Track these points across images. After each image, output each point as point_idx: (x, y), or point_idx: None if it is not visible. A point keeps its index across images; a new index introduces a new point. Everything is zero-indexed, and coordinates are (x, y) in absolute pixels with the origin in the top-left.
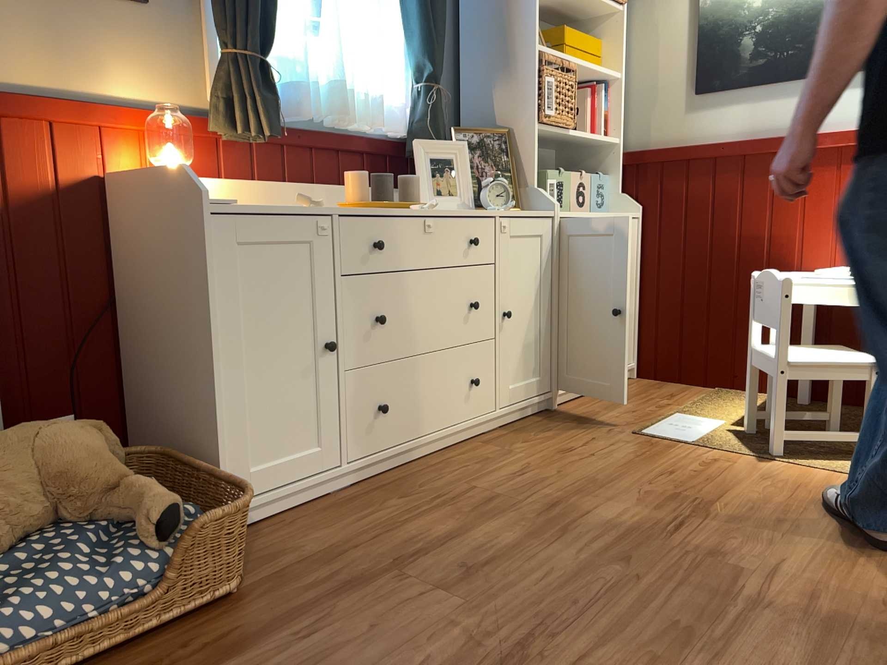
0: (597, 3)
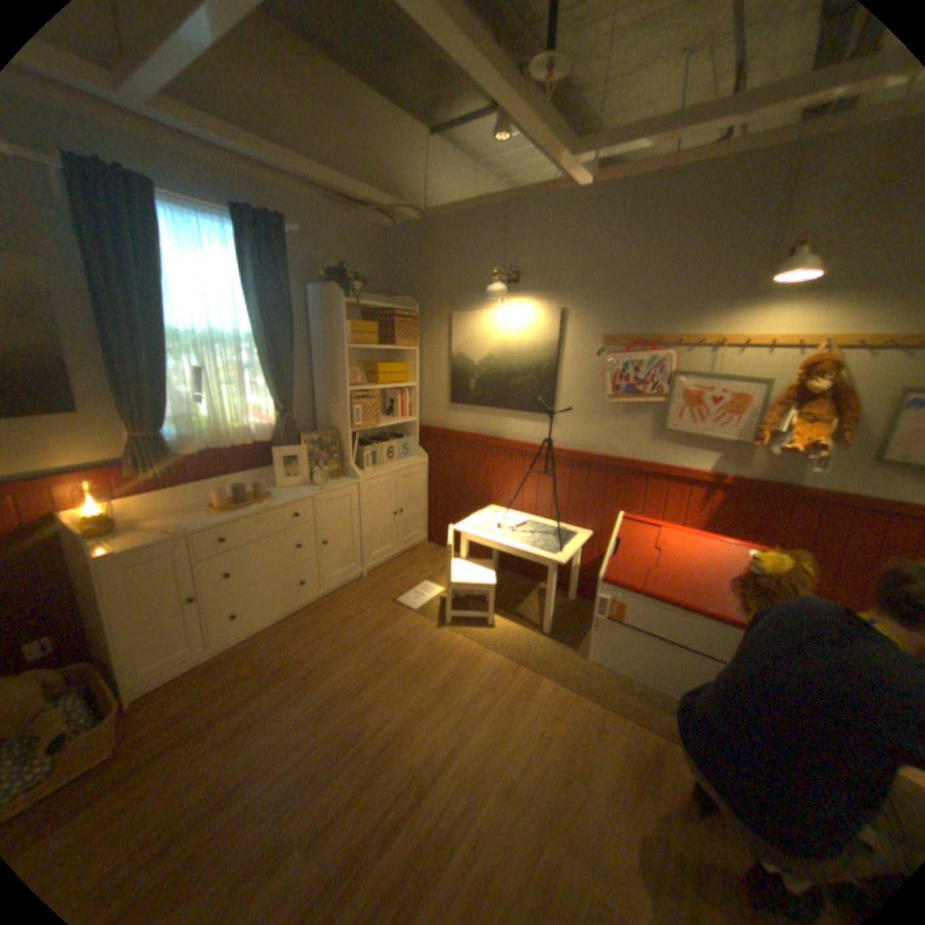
0: (397, 350)
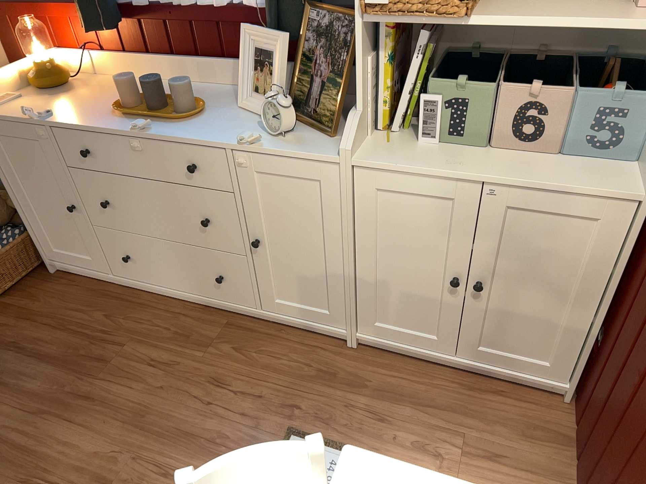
0: None
